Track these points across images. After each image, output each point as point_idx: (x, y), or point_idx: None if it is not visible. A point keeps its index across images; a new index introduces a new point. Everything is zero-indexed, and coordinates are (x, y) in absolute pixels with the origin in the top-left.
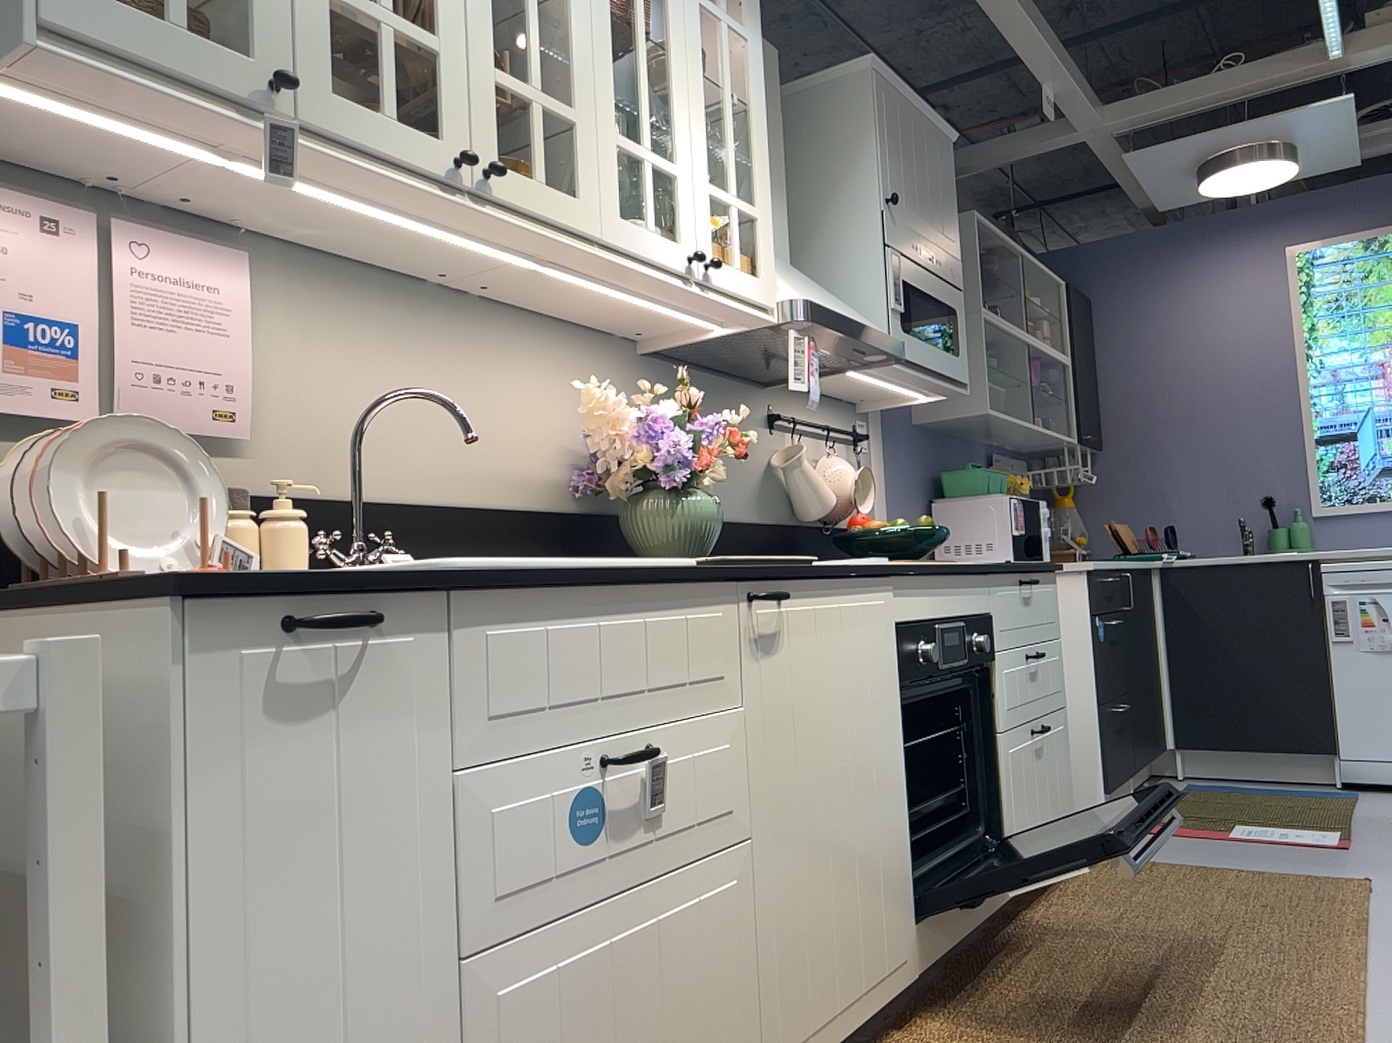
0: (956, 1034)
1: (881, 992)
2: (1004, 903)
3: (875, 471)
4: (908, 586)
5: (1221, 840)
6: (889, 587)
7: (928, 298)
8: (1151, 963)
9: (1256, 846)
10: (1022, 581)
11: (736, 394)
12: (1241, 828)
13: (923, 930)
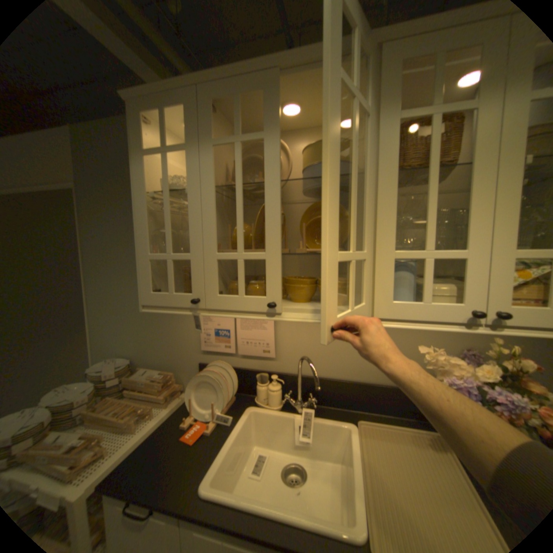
0: None
1: None
2: None
3: None
4: None
5: None
6: None
7: None
8: None
9: None
10: None
11: None
12: None
13: None
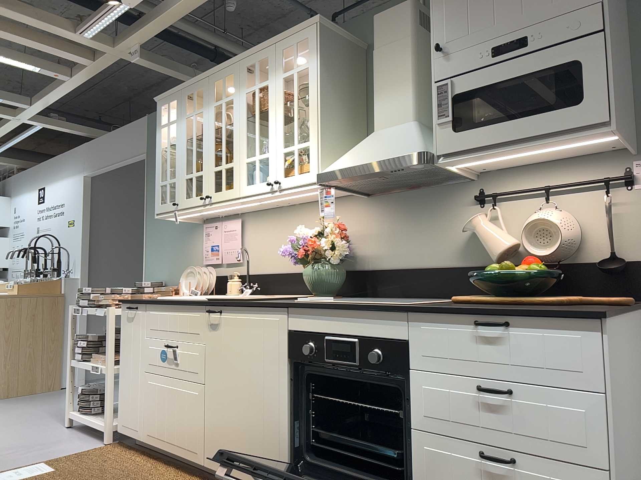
0: None
1: None
2: None
3: None
4: (299, 314)
5: None
6: (281, 313)
7: (512, 80)
8: None
9: None
10: (476, 321)
11: (440, 194)
12: None
13: None
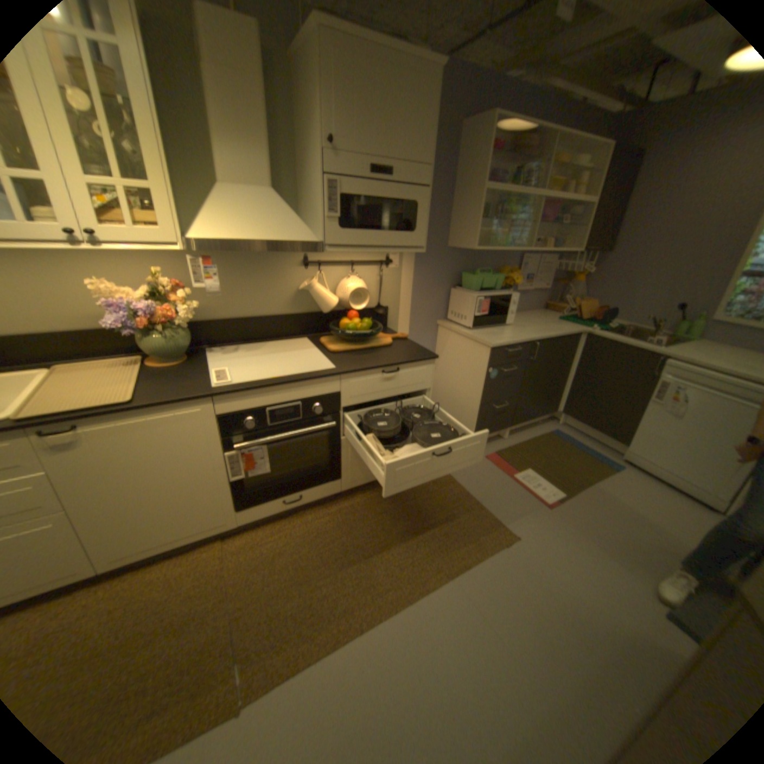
0: (236, 551)
1: (201, 535)
2: (331, 494)
3: (400, 277)
4: (231, 397)
5: (505, 477)
6: (205, 402)
7: (381, 198)
8: (347, 549)
9: (514, 489)
10: (383, 370)
11: (271, 254)
12: (526, 473)
13: (244, 513)
